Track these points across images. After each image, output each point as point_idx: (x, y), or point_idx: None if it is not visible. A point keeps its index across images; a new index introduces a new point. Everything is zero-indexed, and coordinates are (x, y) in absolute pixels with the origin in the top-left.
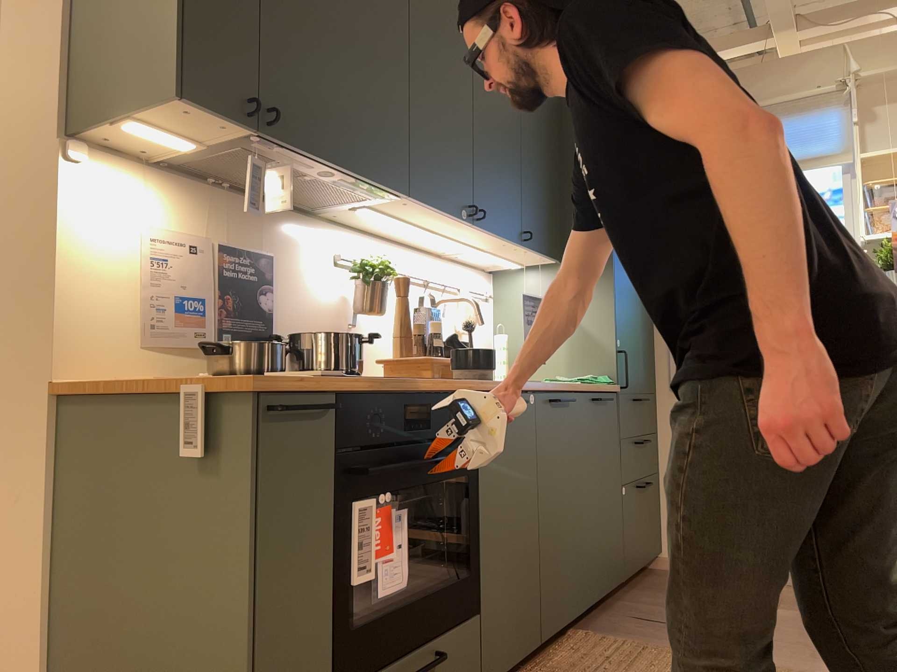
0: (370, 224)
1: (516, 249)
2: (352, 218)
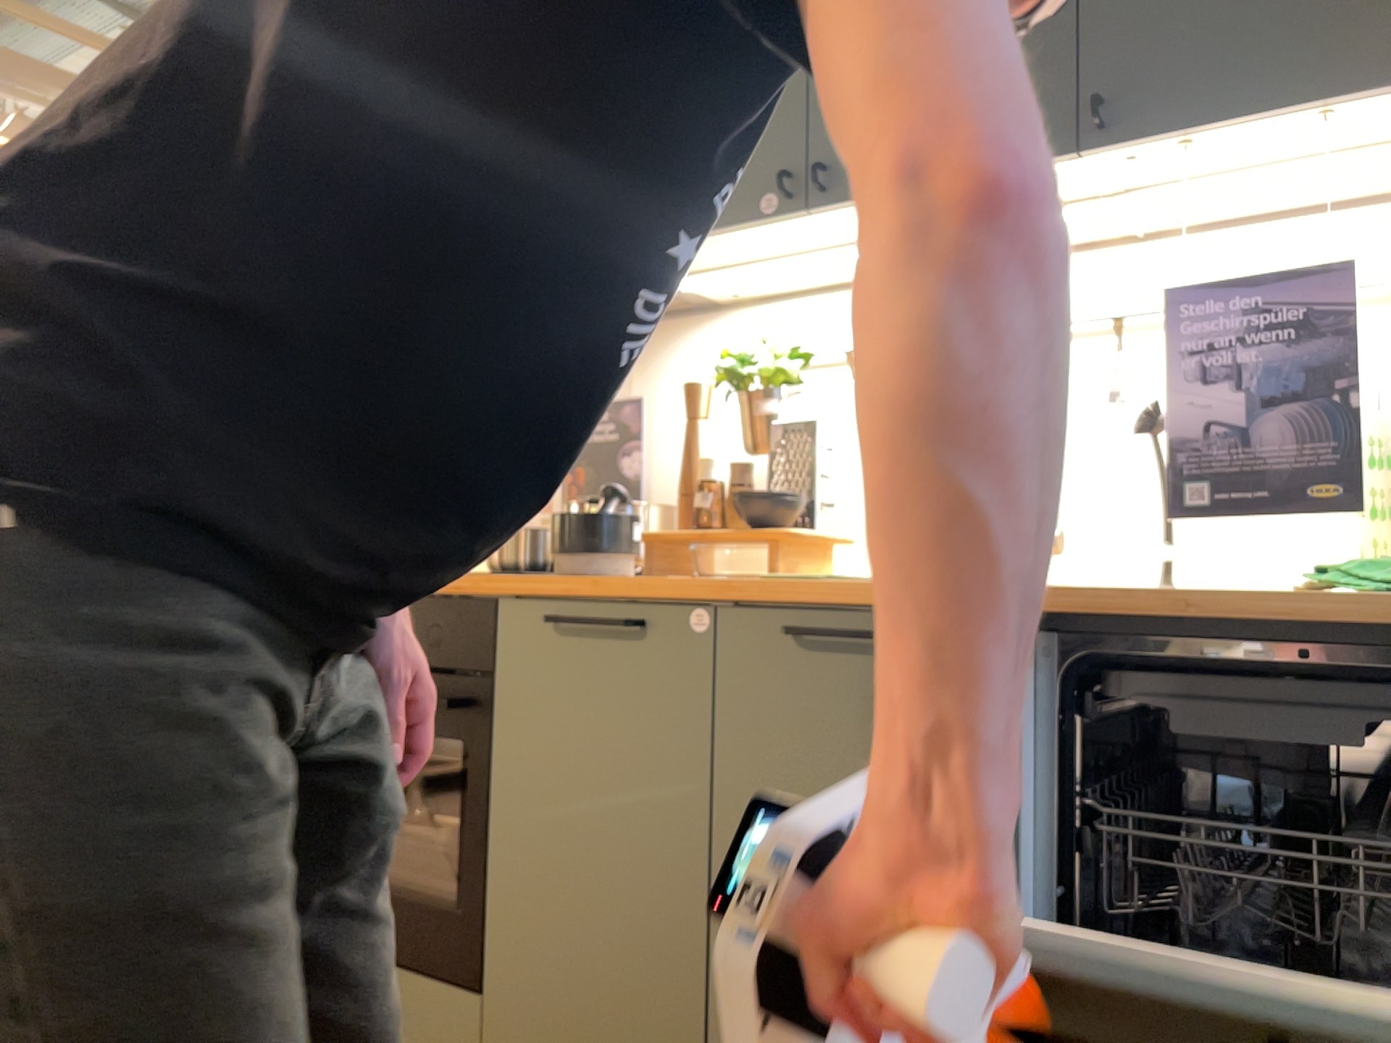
0: (816, 276)
1: (1148, 158)
2: (770, 284)
